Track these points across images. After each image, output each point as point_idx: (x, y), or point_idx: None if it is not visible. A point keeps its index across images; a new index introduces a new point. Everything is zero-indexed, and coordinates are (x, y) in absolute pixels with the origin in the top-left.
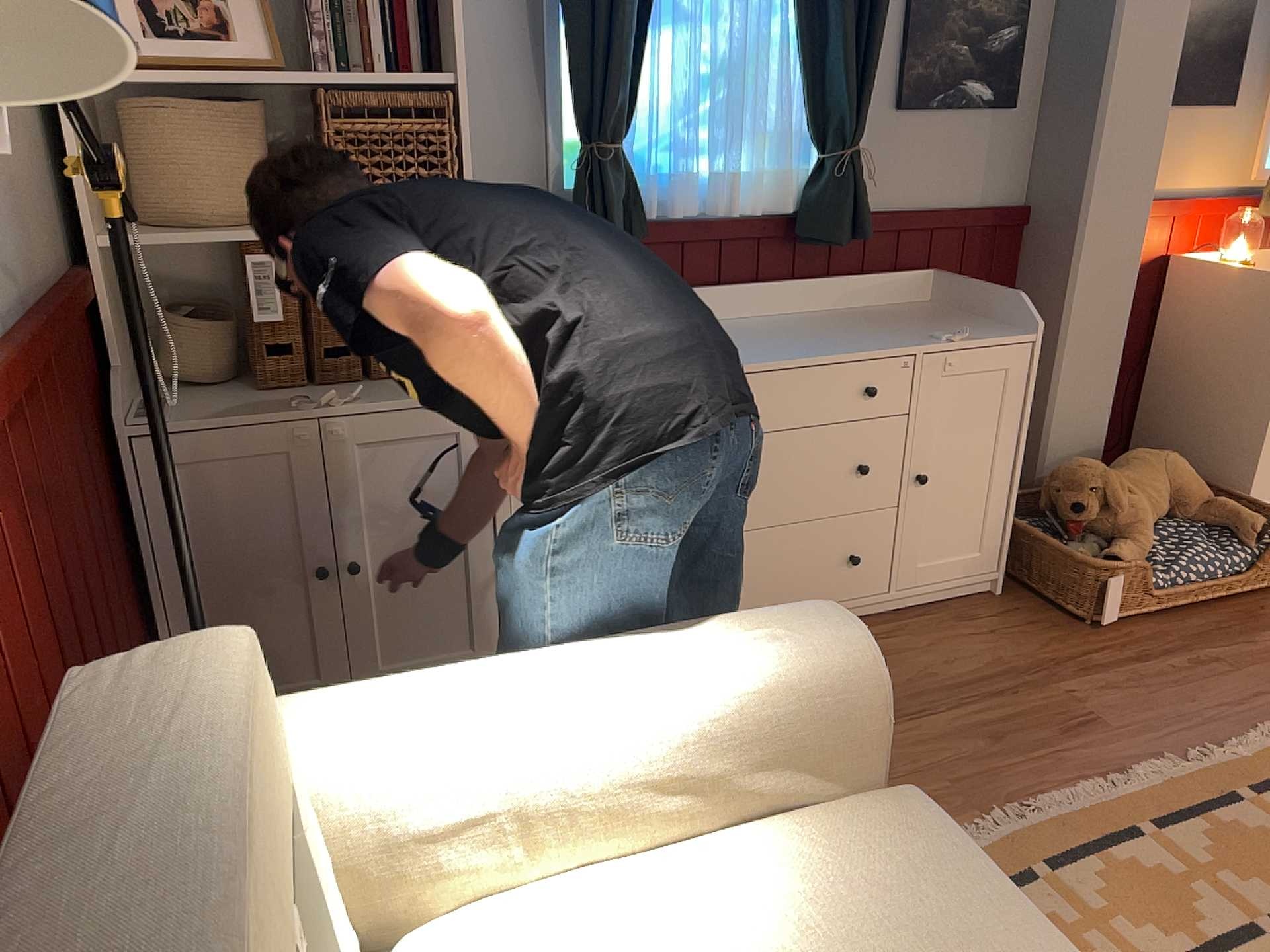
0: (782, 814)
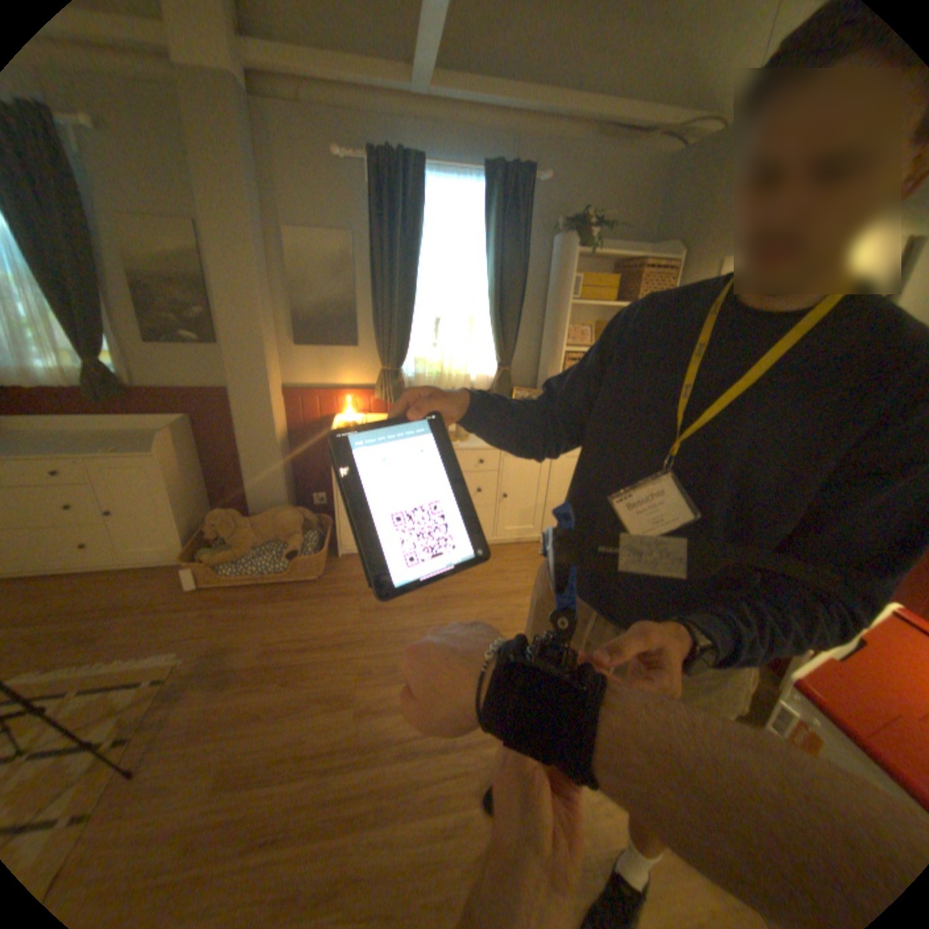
0: None
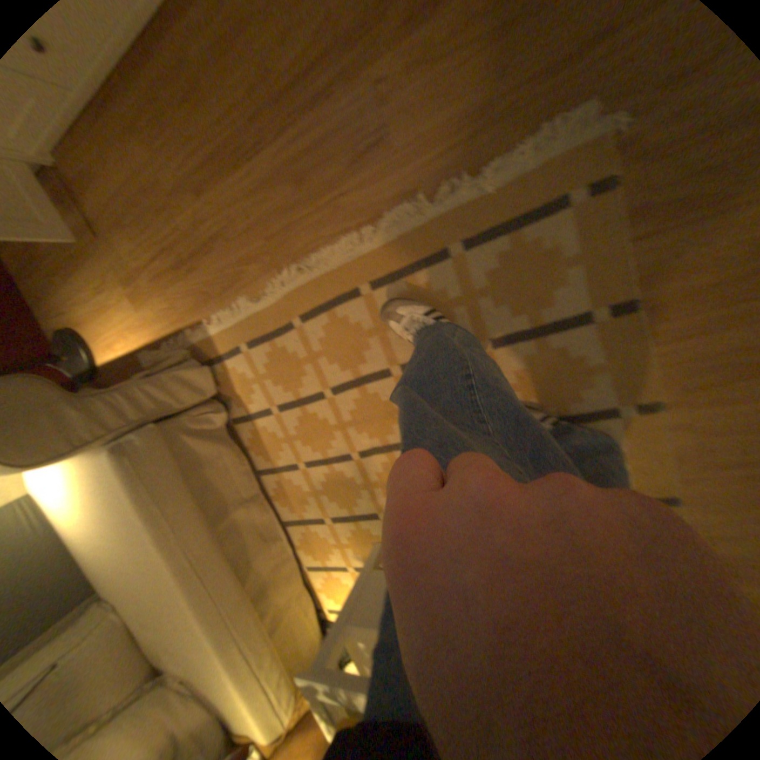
0: (71, 455)
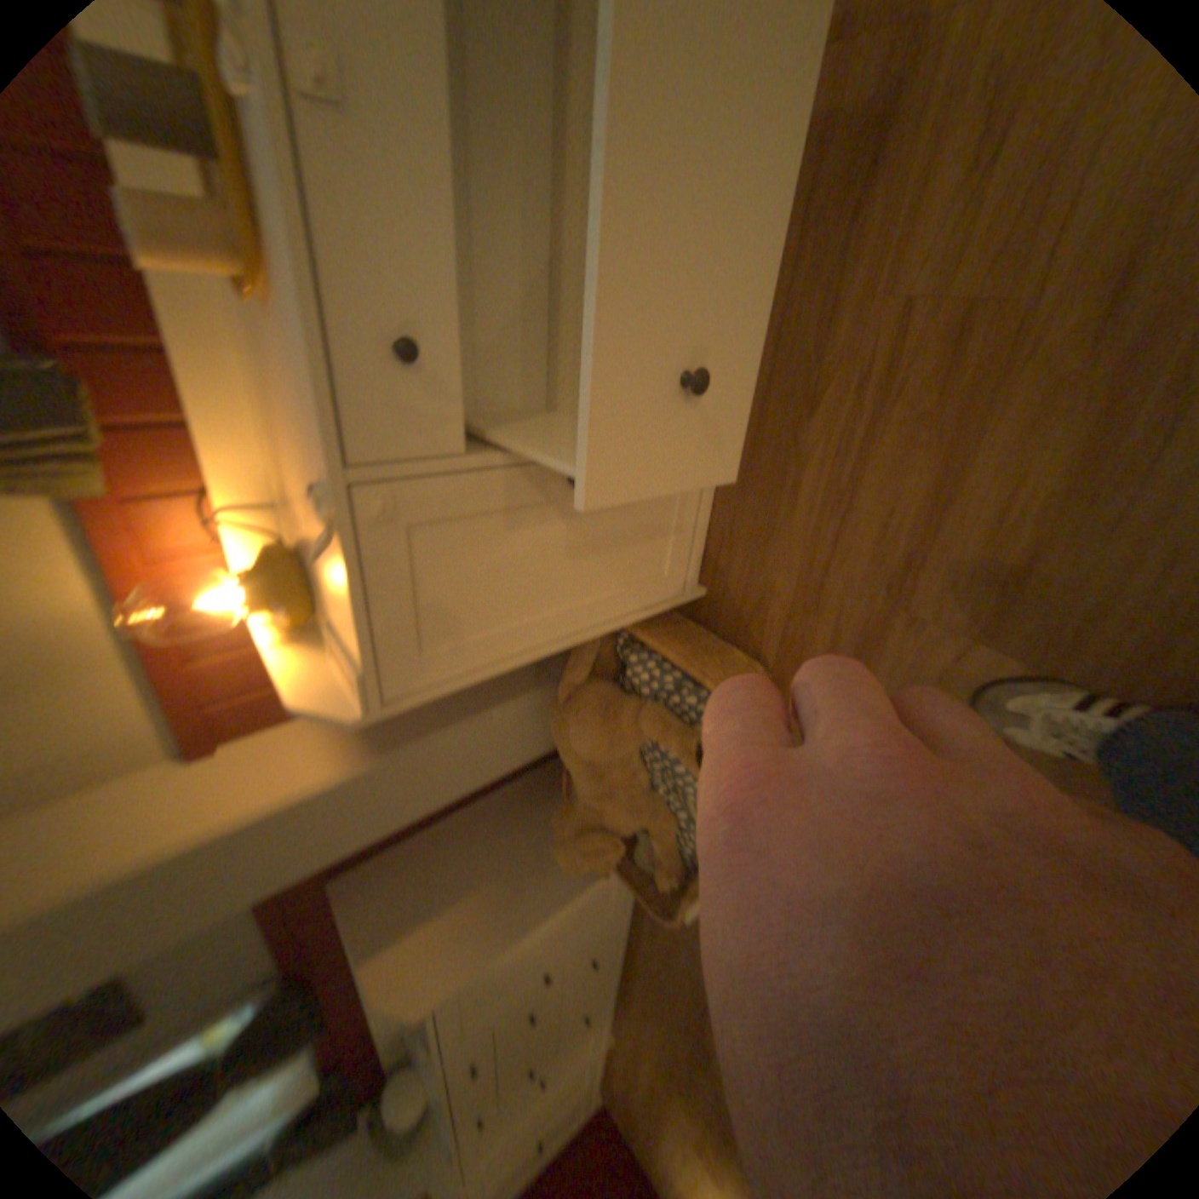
0: None
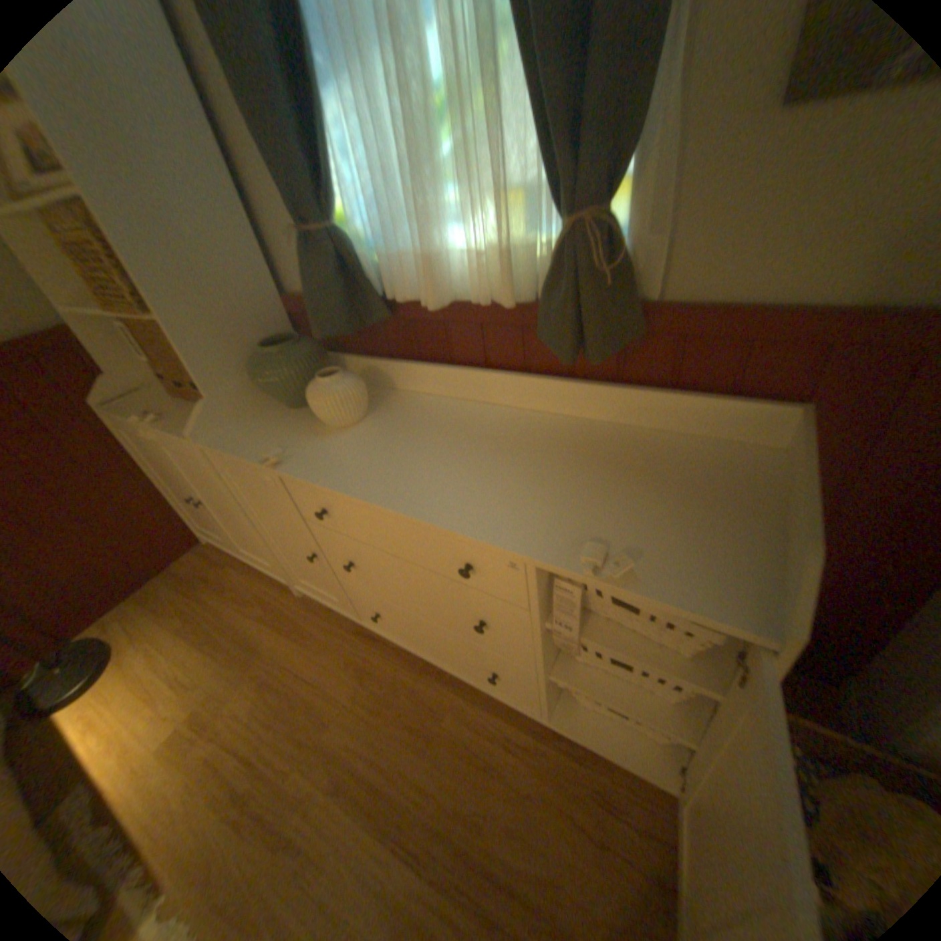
0: None
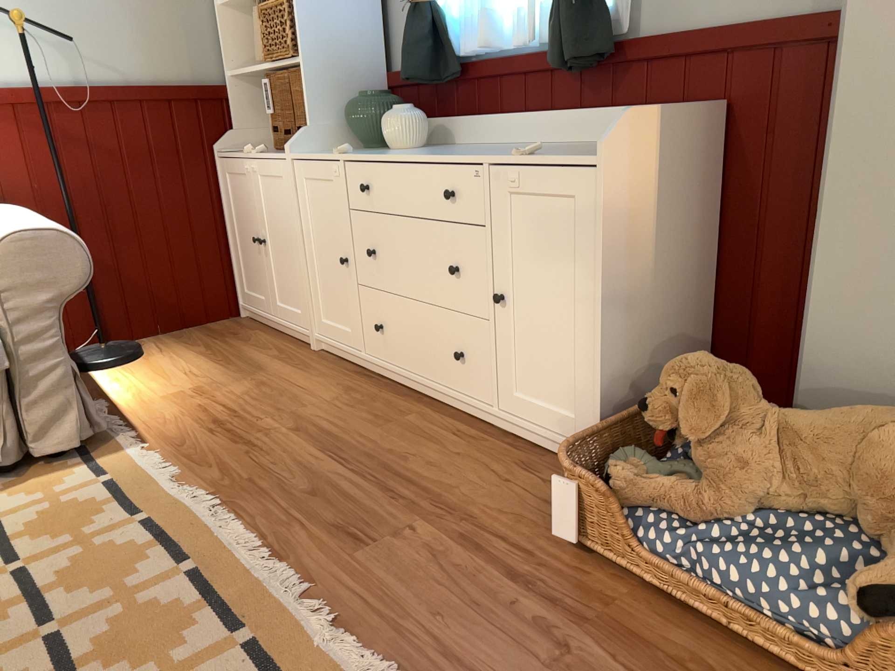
0: None
